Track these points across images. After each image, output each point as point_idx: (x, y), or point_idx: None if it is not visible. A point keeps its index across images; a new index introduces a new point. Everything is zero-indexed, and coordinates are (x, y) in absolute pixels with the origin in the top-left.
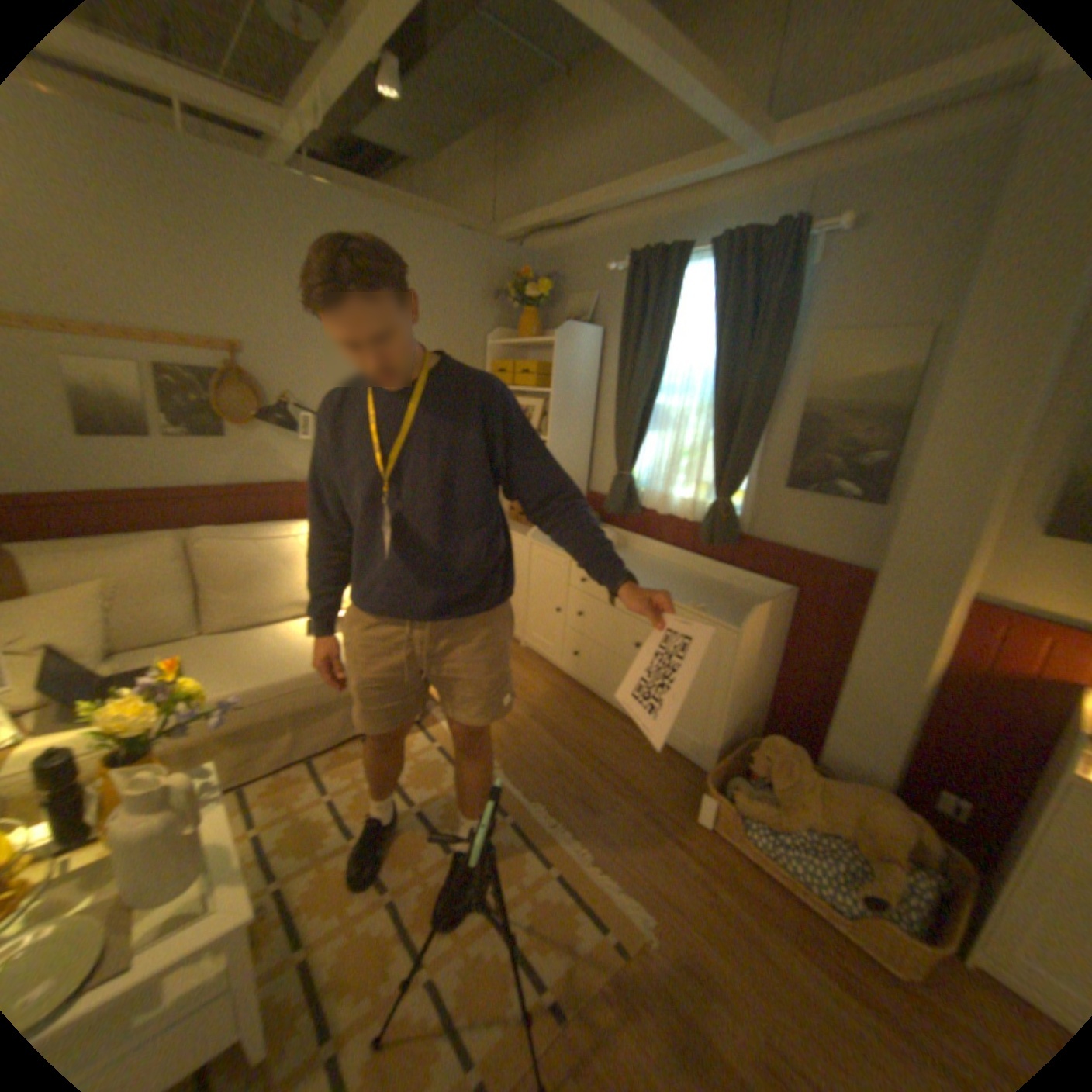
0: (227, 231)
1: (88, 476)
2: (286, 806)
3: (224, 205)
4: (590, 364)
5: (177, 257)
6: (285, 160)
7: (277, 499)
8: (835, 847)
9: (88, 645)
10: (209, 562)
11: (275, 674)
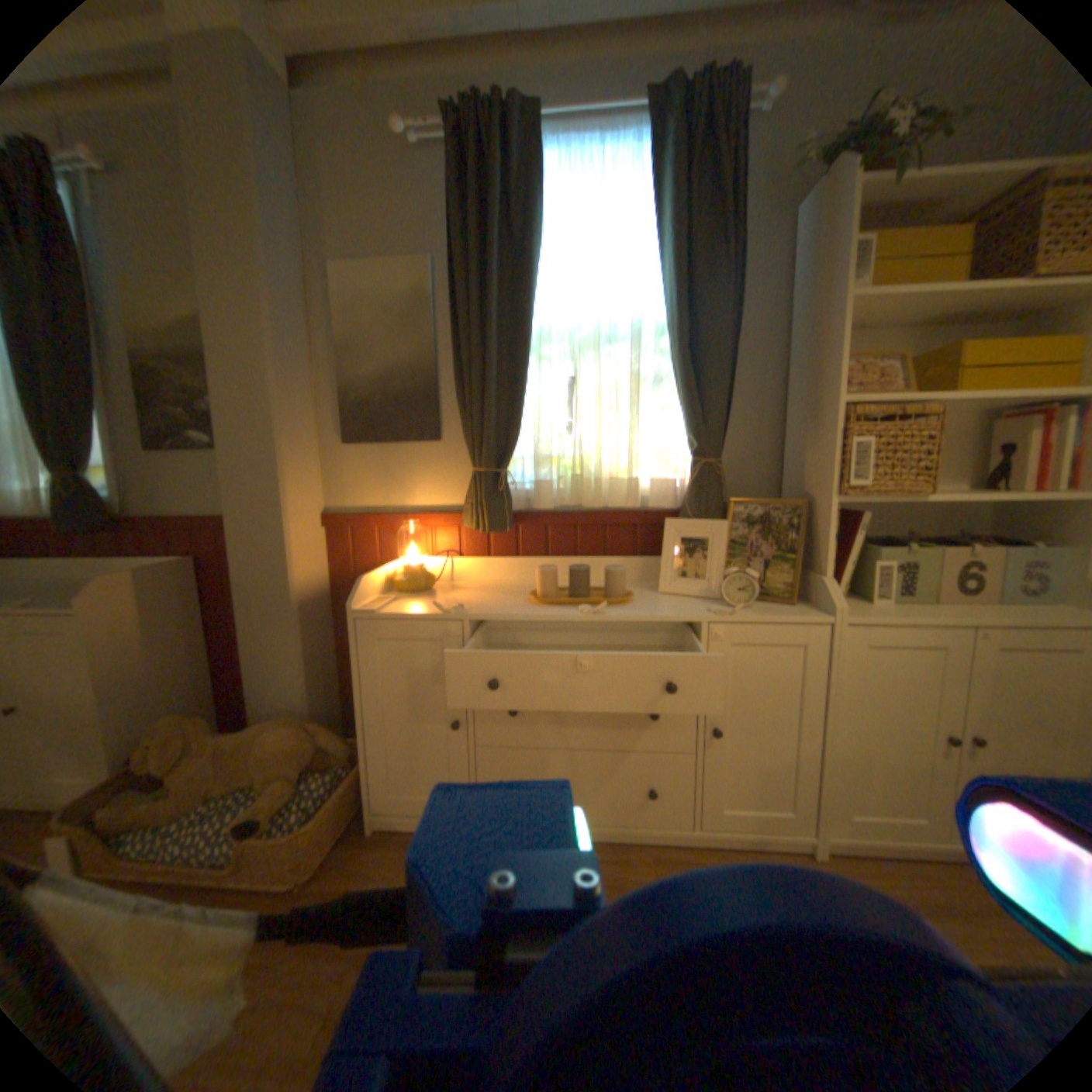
0: None
1: None
2: None
3: None
4: None
5: None
6: None
7: None
8: (232, 801)
9: None
10: None
11: None
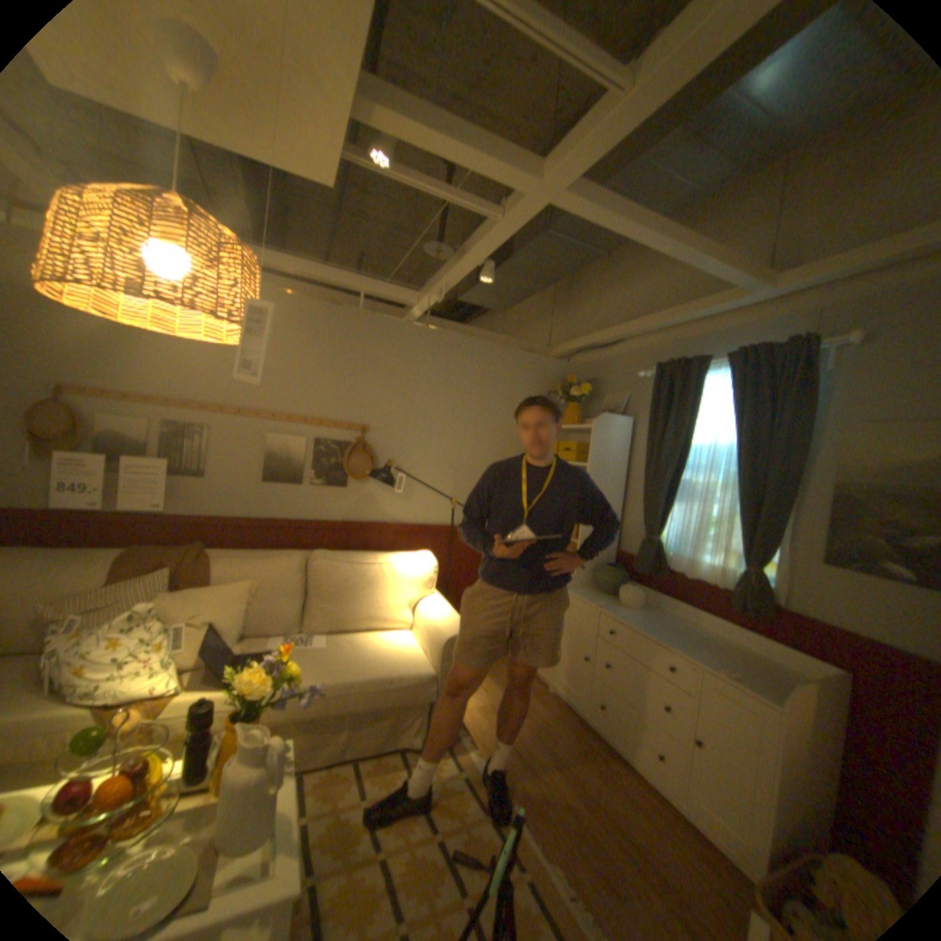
0: (375, 360)
1: (262, 508)
2: (334, 802)
3: (377, 345)
4: (623, 445)
5: (344, 376)
6: (416, 318)
7: (372, 534)
8: None
9: (234, 628)
10: (320, 577)
11: (348, 675)
